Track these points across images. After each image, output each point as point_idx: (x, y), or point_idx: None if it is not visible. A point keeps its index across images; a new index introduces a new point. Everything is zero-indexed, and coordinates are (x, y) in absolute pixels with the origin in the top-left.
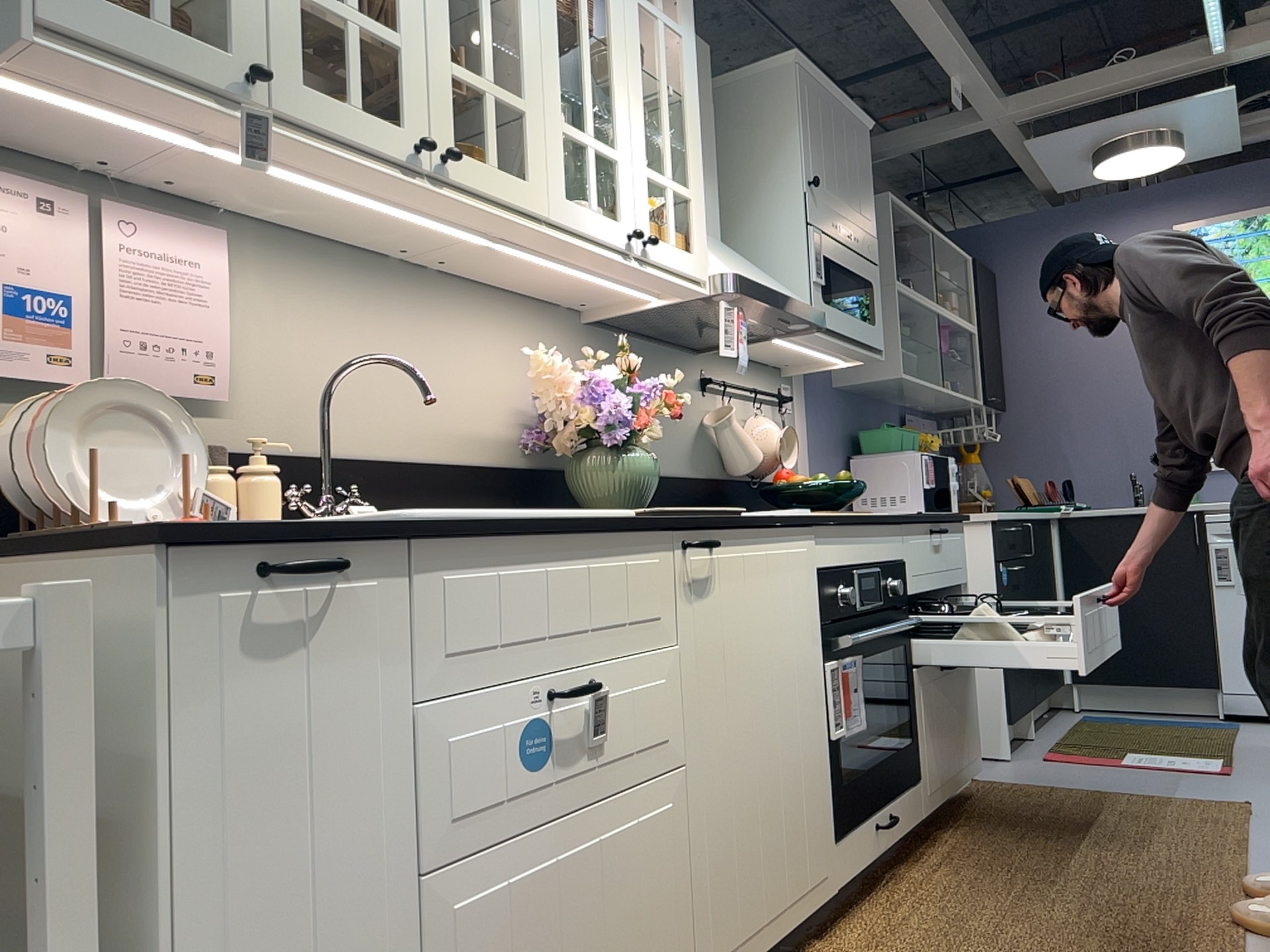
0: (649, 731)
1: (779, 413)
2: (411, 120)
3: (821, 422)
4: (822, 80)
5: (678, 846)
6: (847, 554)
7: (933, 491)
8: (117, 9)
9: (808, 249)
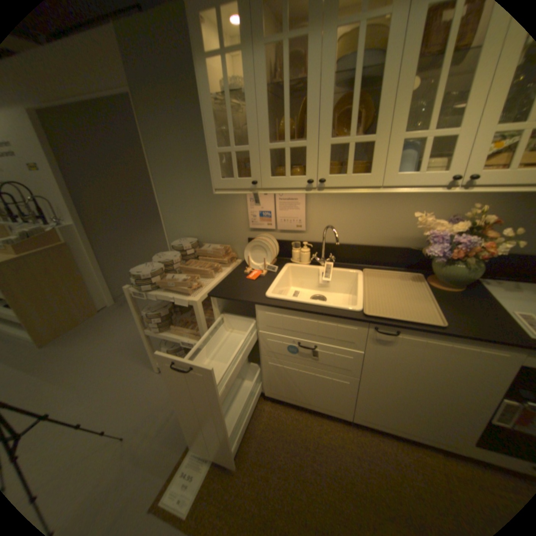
0: (342, 365)
1: None
2: (309, 171)
3: None
4: None
5: (352, 392)
6: None
7: None
8: (228, 179)
9: None
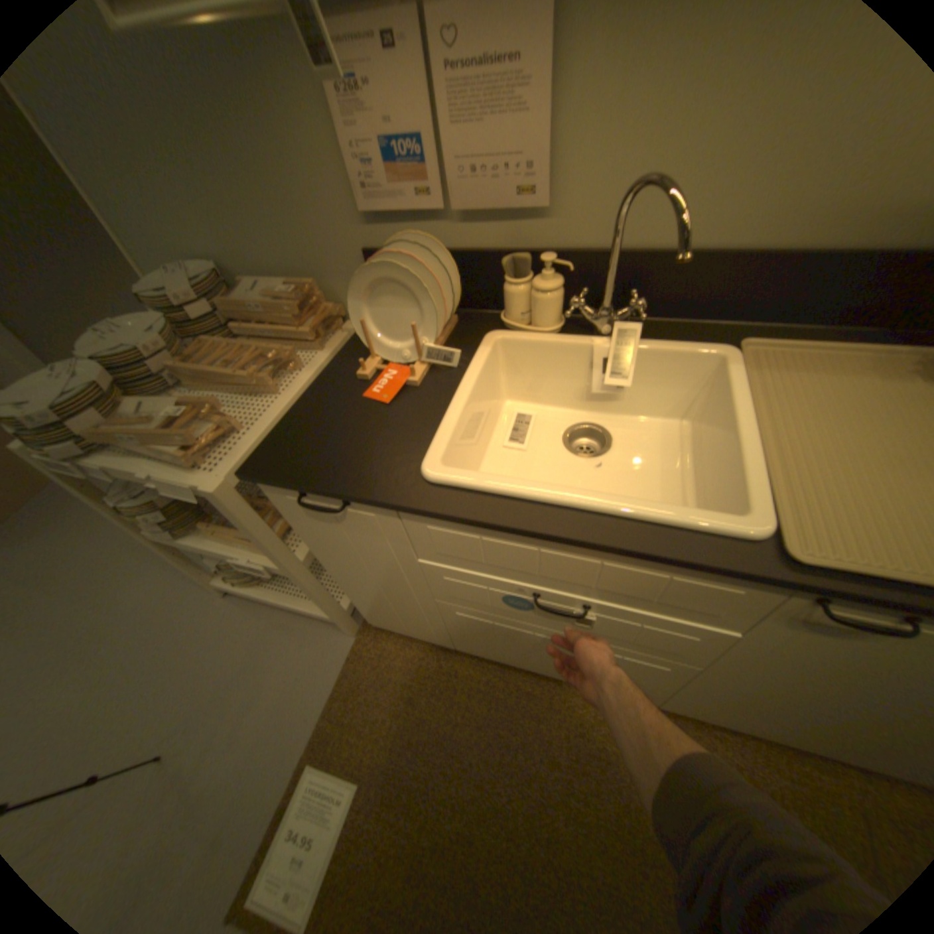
0: (659, 646)
1: None
2: None
3: None
4: None
5: (671, 682)
6: None
7: None
8: None
9: None
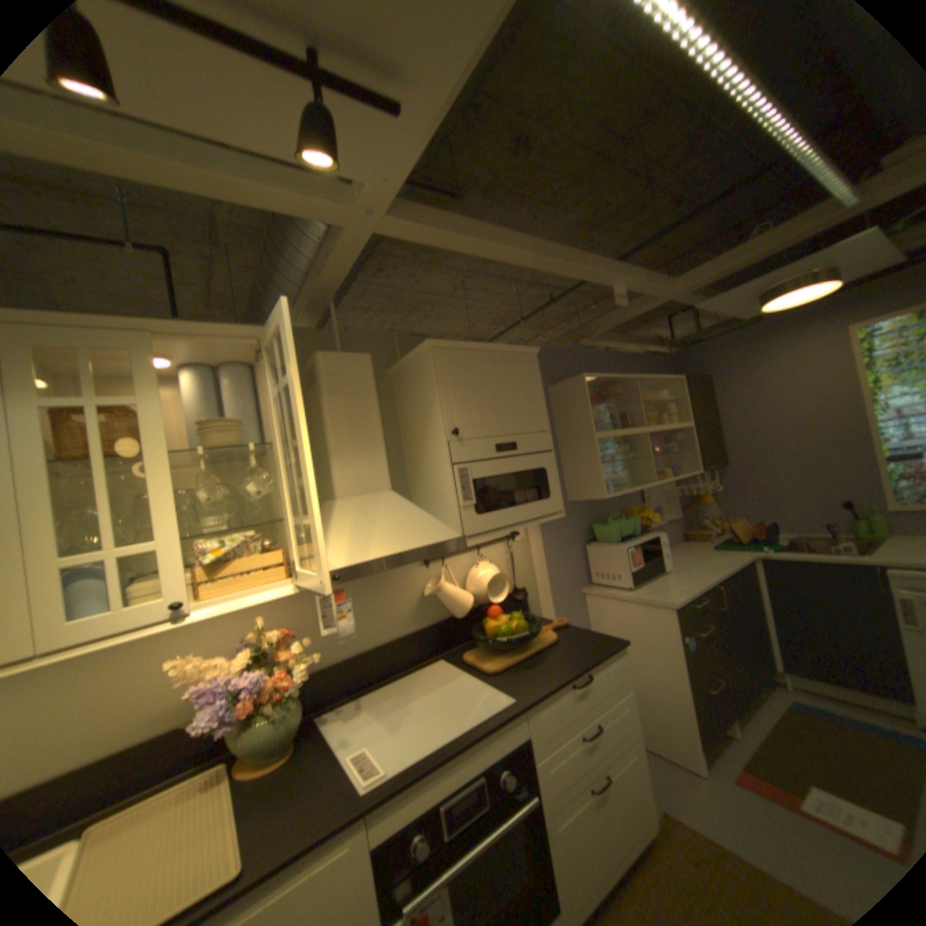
0: None
1: (506, 547)
2: None
3: (553, 532)
4: (465, 345)
5: None
6: (425, 802)
7: (639, 572)
8: None
9: (454, 483)
